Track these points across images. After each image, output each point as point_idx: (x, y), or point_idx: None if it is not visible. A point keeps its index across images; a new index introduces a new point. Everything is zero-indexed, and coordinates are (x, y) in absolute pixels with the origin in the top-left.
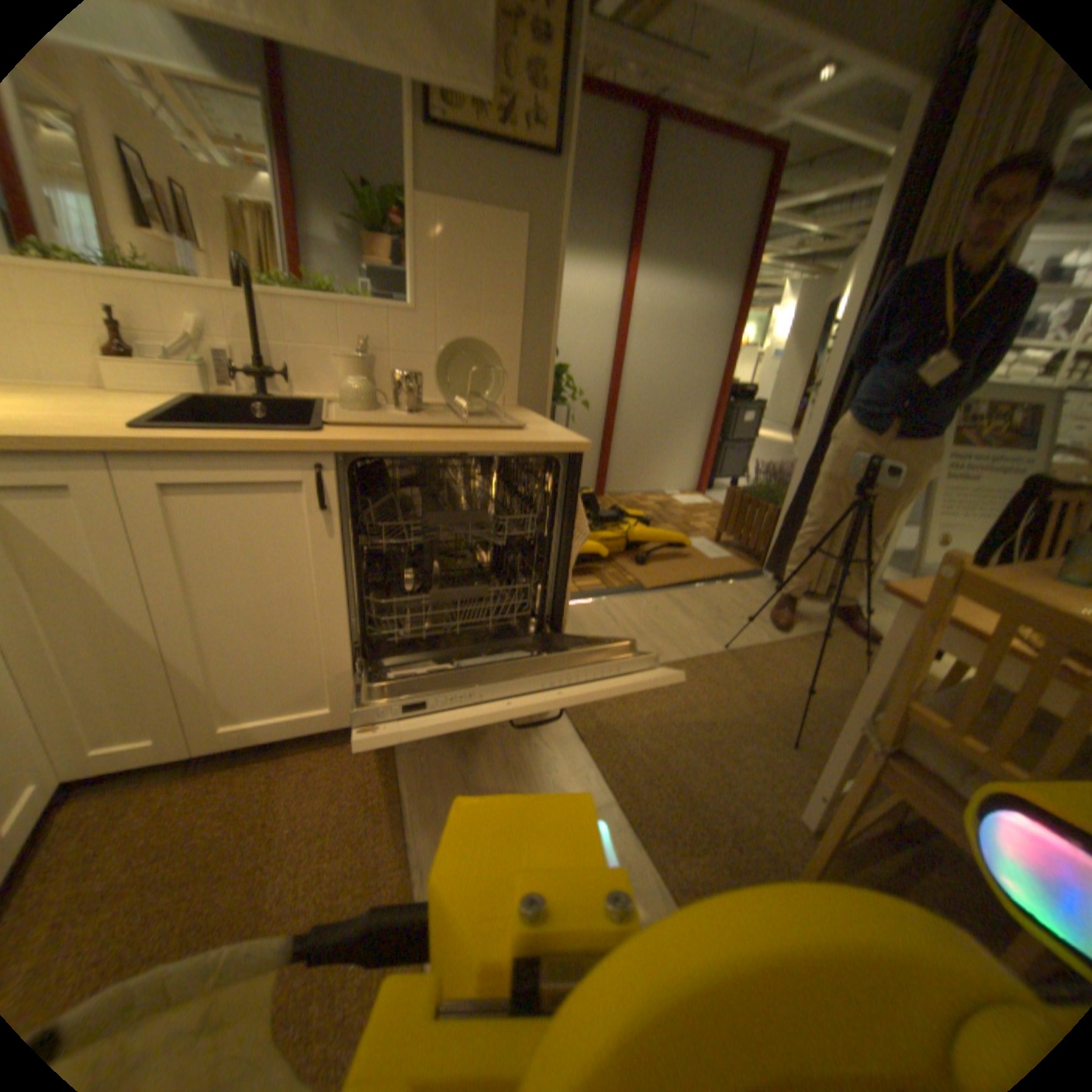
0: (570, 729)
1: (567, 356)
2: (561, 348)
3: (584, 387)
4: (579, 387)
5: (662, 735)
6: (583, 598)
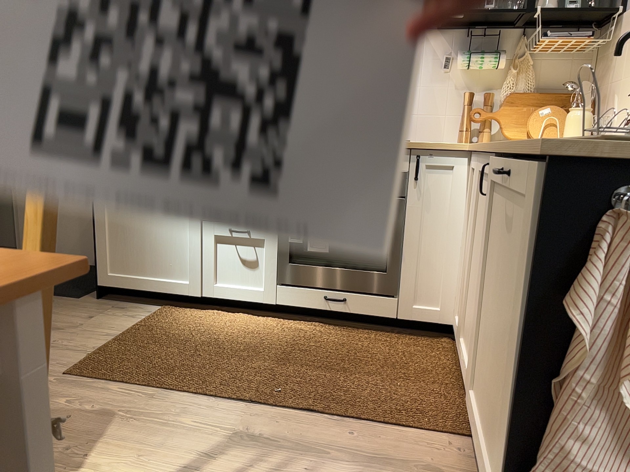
0: None
1: None
2: None
3: None
4: None
5: None
6: None
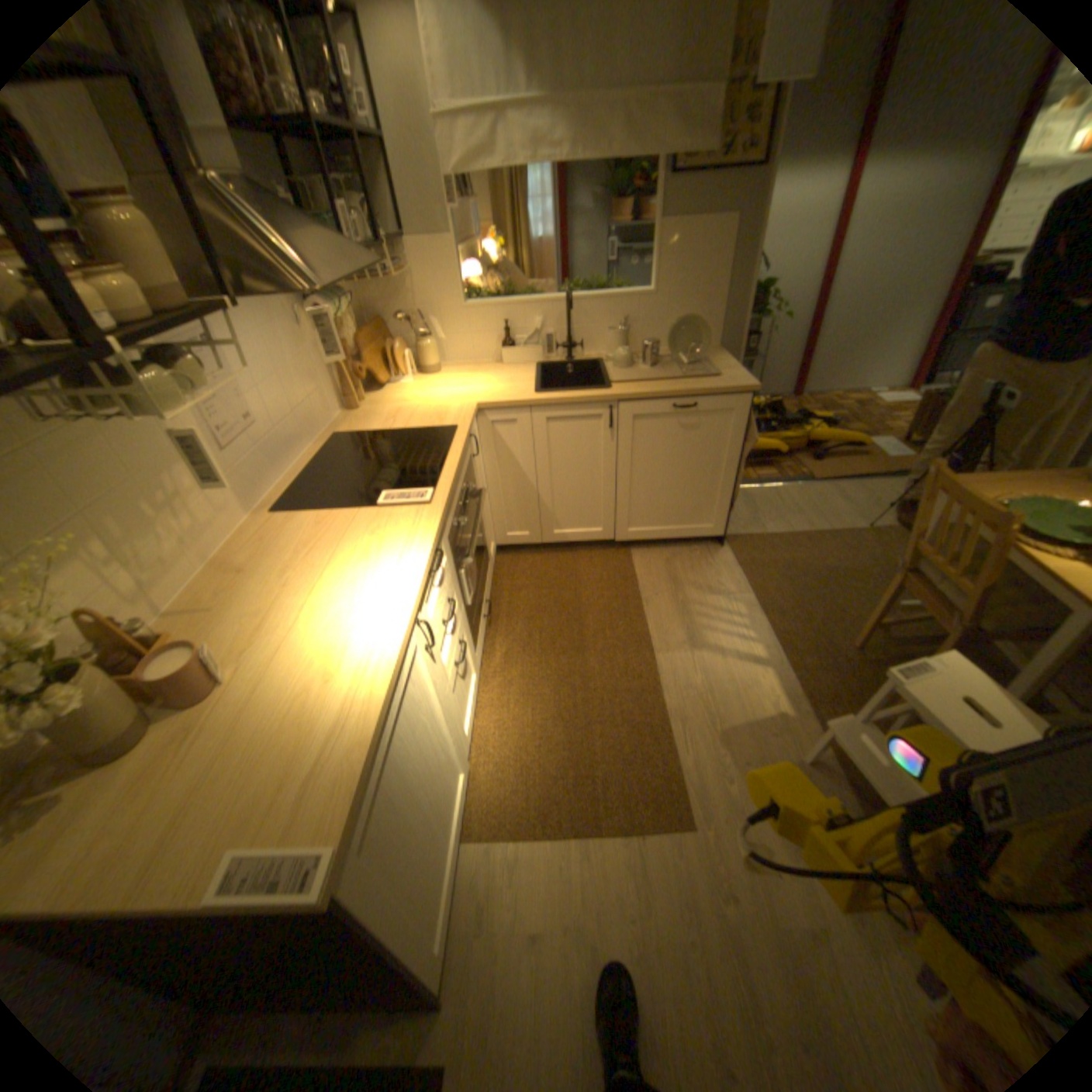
0: (730, 560)
1: (775, 270)
2: (770, 263)
3: (789, 297)
4: (784, 297)
5: (792, 570)
6: (758, 485)
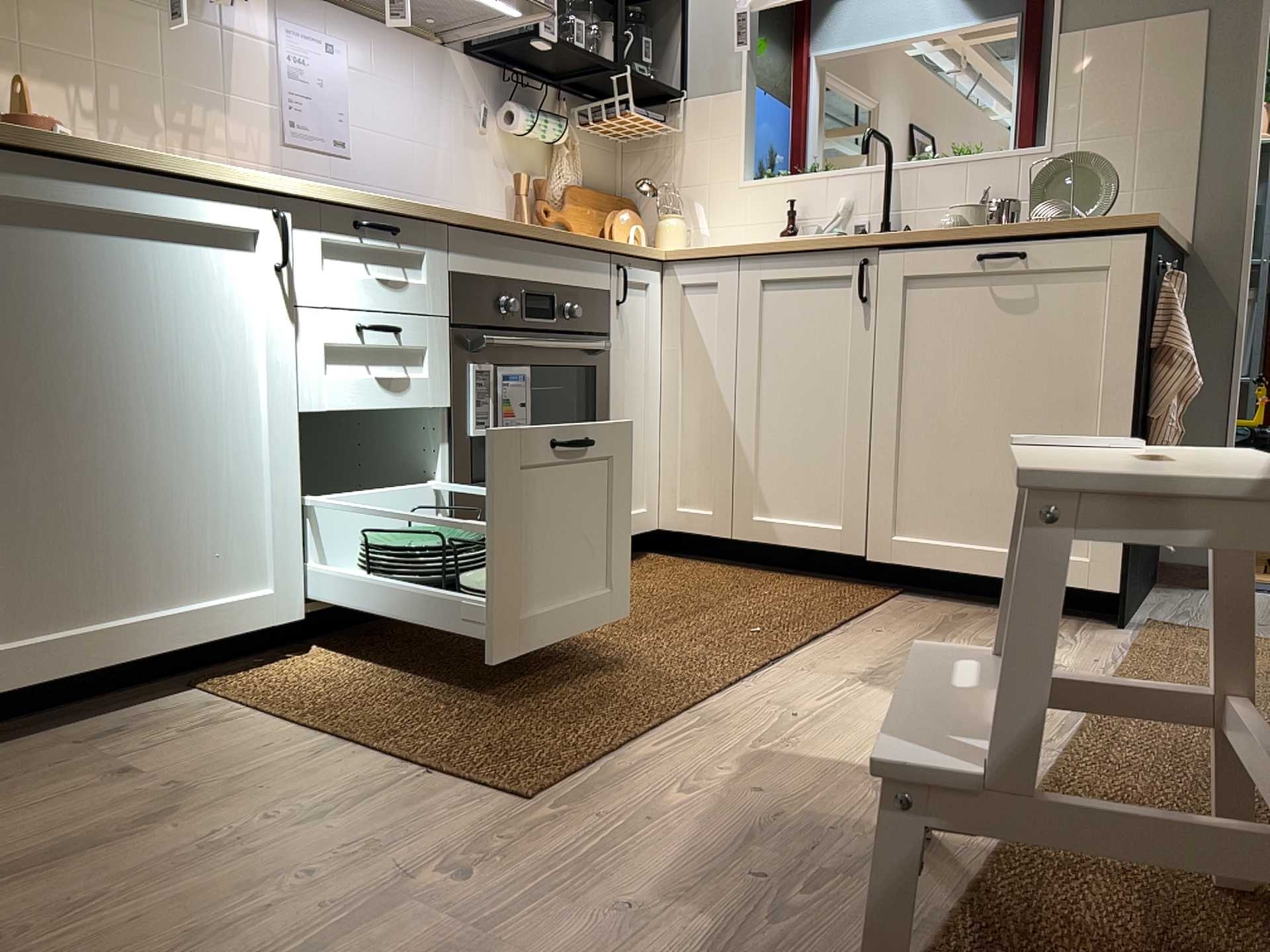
0: (1125, 642)
1: None
2: None
3: None
4: None
5: None
6: None
